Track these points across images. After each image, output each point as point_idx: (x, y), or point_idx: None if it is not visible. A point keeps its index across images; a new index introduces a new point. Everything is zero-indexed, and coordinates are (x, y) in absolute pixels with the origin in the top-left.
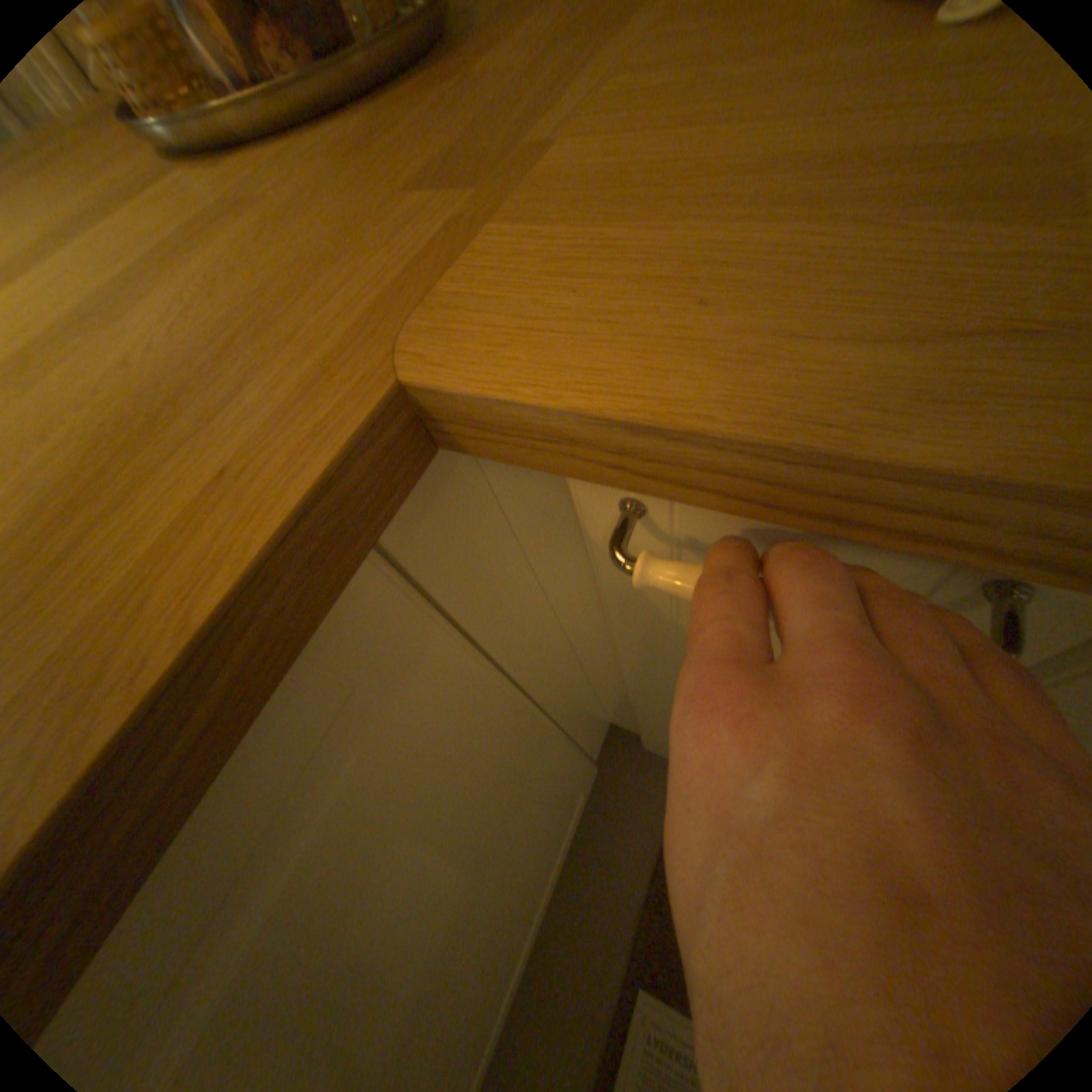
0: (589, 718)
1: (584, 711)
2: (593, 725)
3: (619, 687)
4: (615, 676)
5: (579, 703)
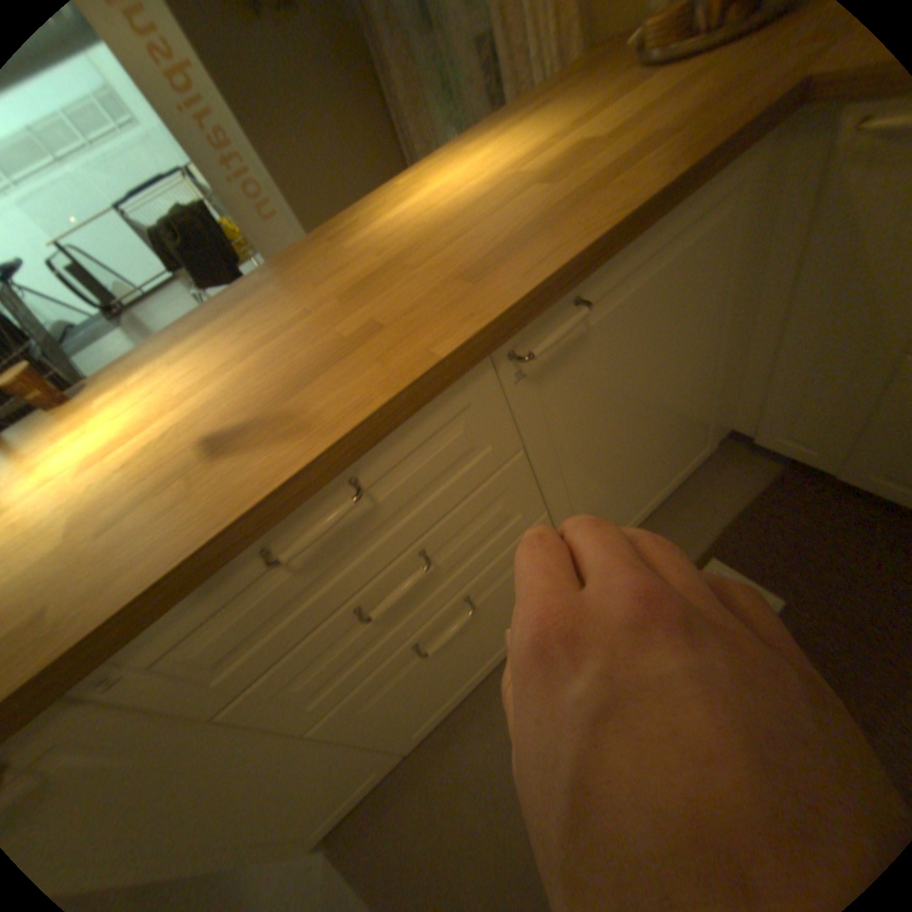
0: (732, 393)
1: (735, 379)
2: (730, 406)
3: (772, 346)
4: (776, 328)
5: (737, 364)
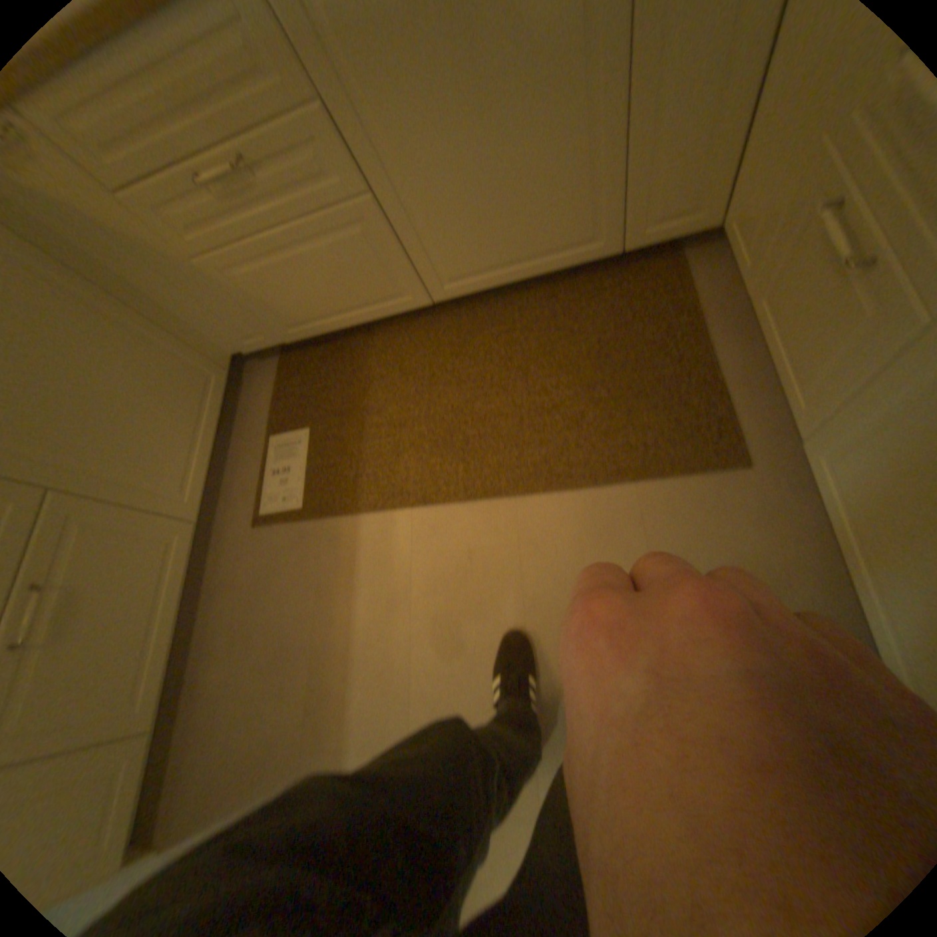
0: (189, 336)
1: (175, 327)
2: (202, 345)
3: (160, 295)
4: (144, 284)
5: (161, 317)
